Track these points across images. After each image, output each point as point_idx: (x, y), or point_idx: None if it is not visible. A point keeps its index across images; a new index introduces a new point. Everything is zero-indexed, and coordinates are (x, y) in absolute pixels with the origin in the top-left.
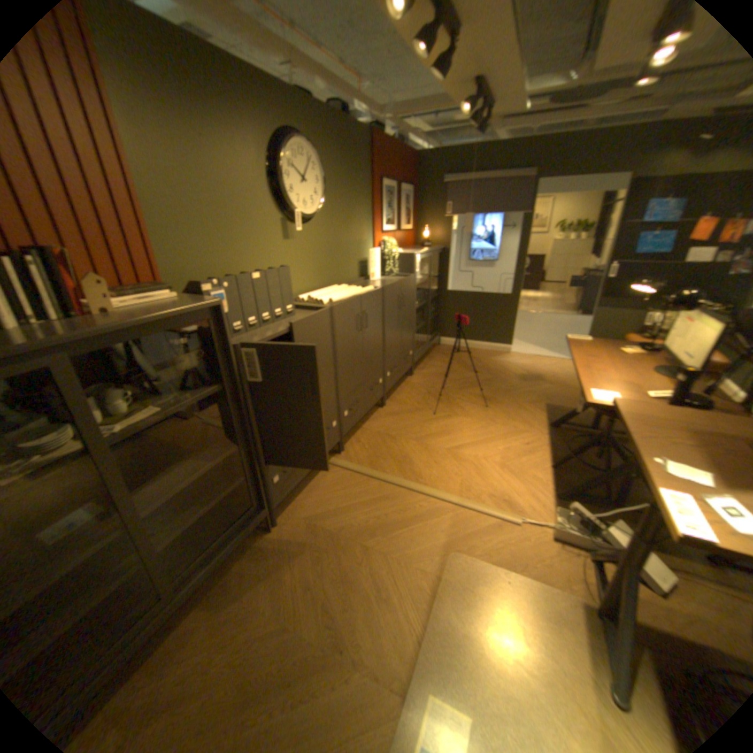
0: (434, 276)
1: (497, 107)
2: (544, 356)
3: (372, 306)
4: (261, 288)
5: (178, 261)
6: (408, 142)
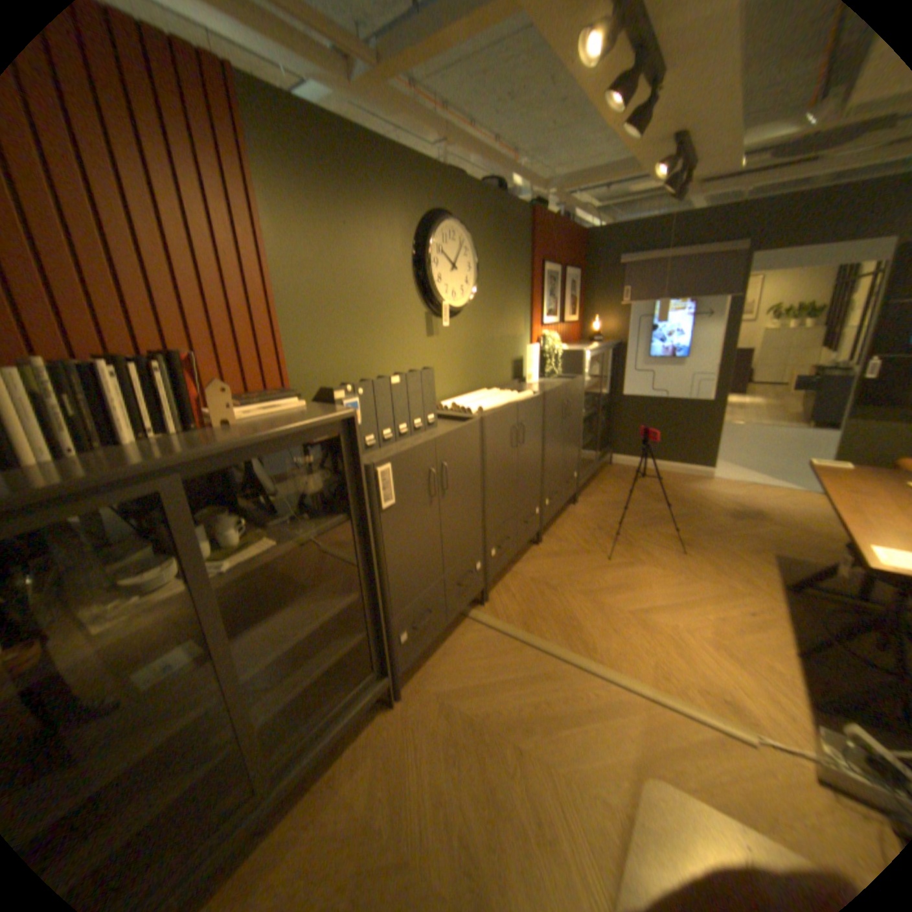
0: (605, 378)
1: (695, 169)
2: (764, 485)
3: (529, 417)
4: (400, 395)
5: (308, 365)
6: (573, 220)
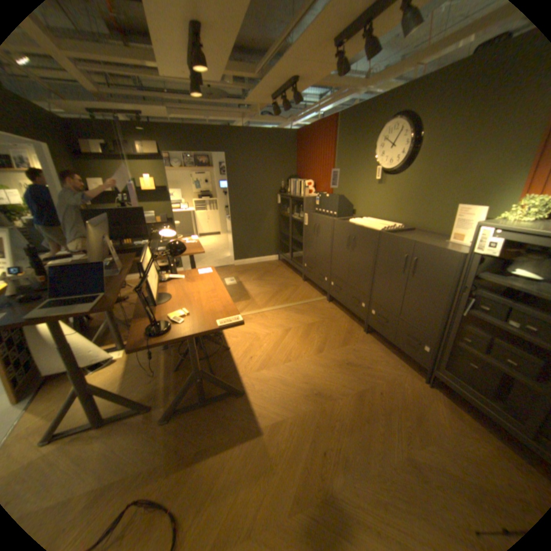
0: None
1: None
2: None
3: (362, 238)
4: (328, 200)
5: (337, 188)
6: None
